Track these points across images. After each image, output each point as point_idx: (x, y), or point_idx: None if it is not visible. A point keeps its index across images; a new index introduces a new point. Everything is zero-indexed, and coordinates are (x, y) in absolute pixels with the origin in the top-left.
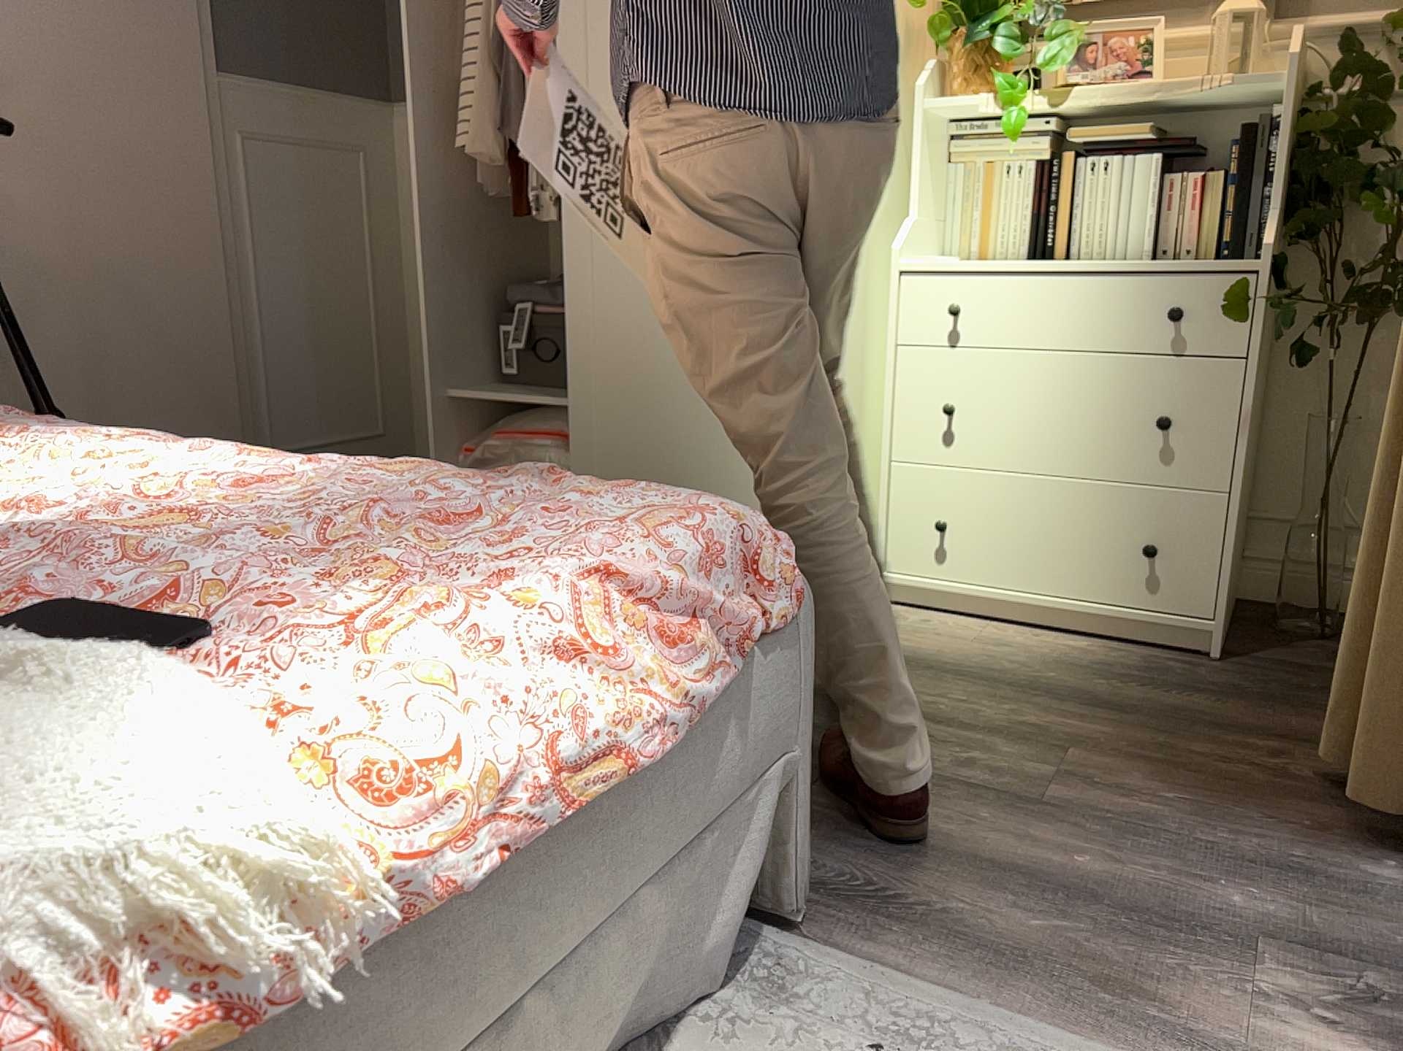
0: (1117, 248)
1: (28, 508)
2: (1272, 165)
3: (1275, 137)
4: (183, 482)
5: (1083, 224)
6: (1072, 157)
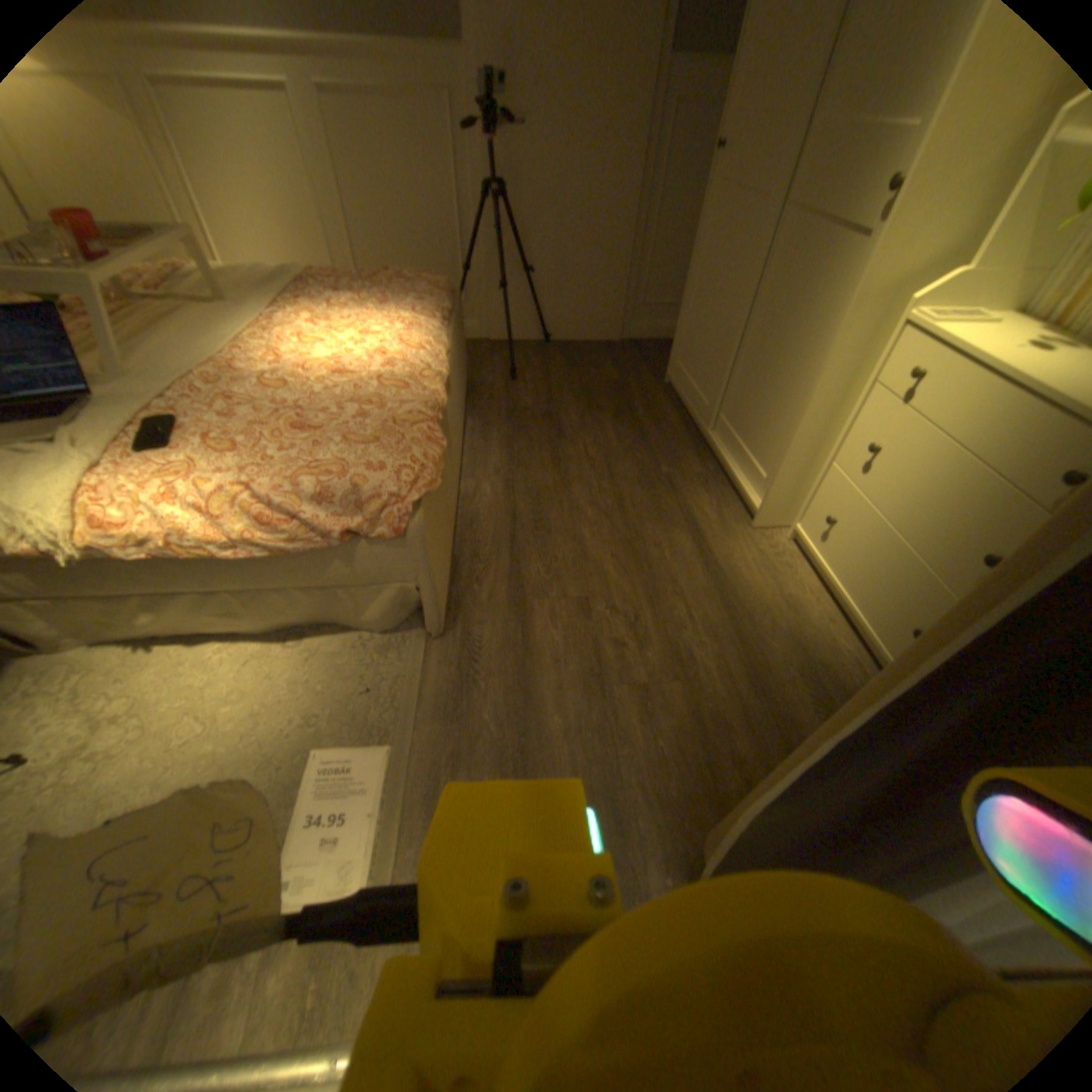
0: None
1: (281, 355)
2: None
3: None
4: (337, 357)
5: None
6: None
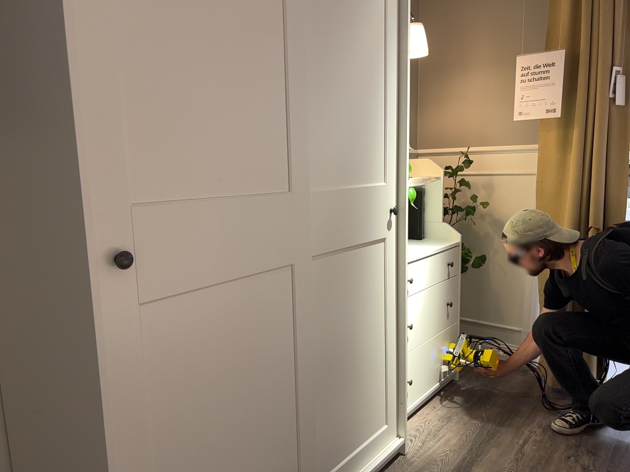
0: None
1: None
2: (425, 205)
3: (425, 196)
4: None
5: None
6: None
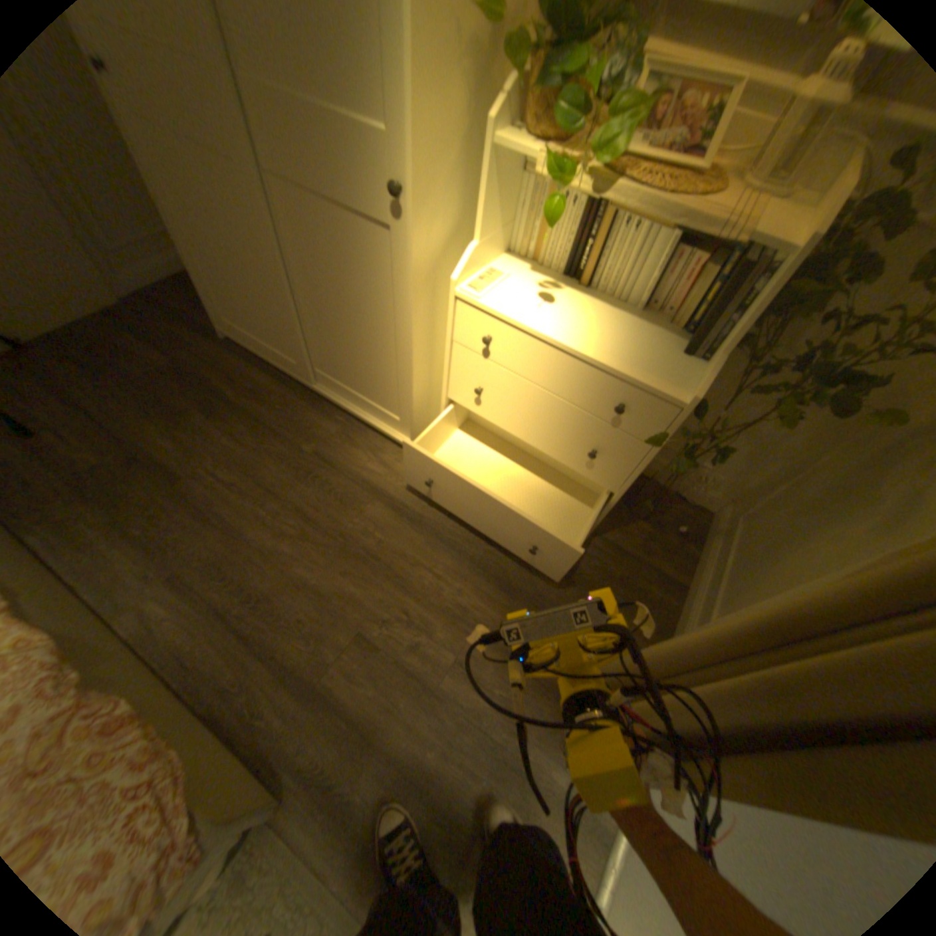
0: (624, 290)
1: None
2: (750, 297)
3: (766, 276)
4: None
5: (607, 261)
6: (616, 206)
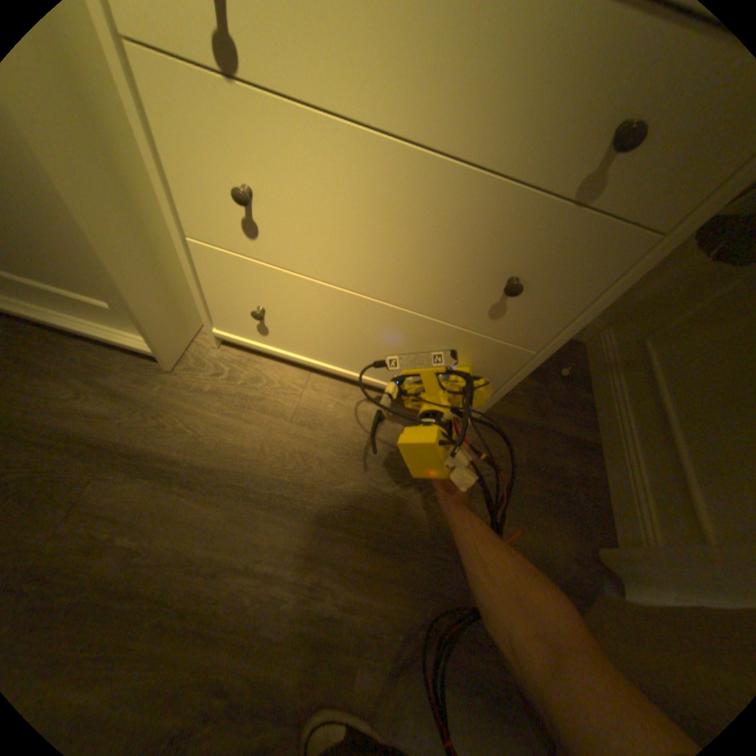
0: None
1: None
2: None
3: None
4: None
5: None
6: None
